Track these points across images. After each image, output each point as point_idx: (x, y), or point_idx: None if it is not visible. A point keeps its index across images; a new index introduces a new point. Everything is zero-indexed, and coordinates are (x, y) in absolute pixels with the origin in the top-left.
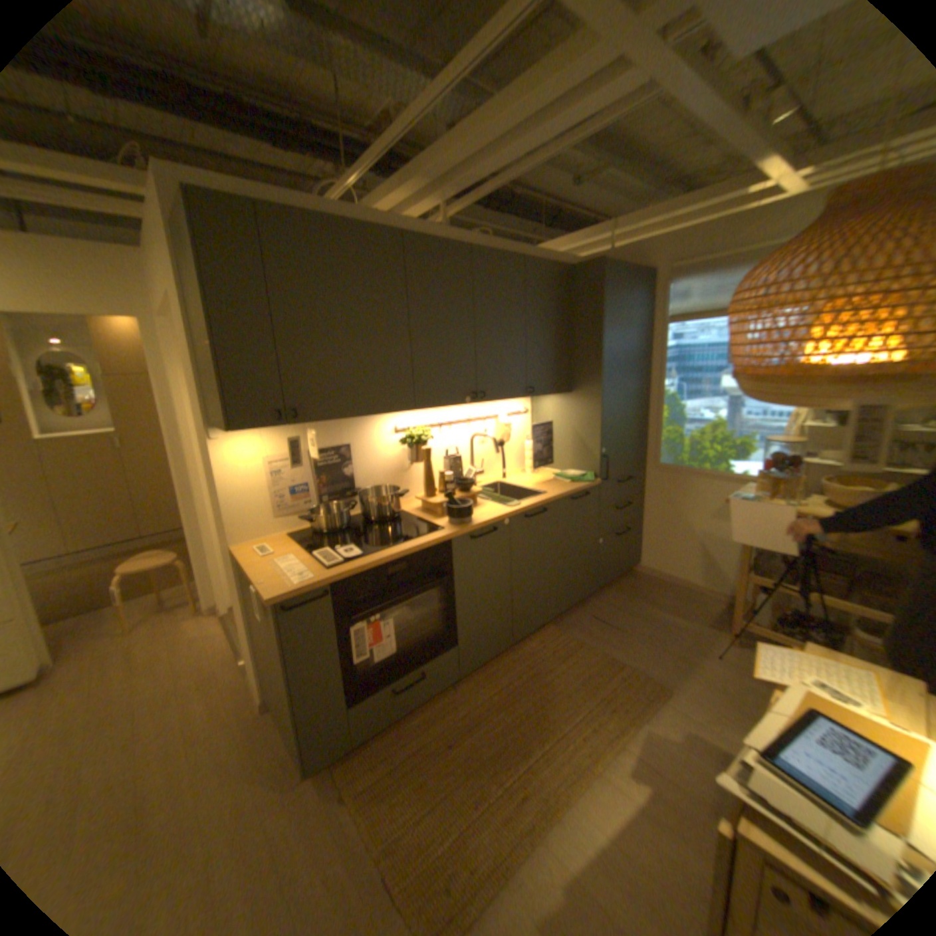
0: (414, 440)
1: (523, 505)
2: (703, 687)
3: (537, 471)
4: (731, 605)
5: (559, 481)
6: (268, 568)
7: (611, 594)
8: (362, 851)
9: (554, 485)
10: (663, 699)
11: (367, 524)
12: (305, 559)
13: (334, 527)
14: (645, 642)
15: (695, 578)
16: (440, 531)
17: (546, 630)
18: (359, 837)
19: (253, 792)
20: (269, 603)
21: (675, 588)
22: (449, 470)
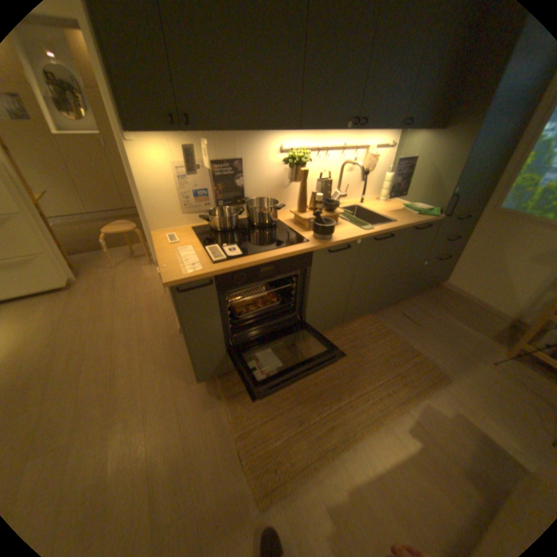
0: (295, 161)
1: (376, 229)
2: (477, 382)
3: (389, 200)
4: (514, 325)
5: (408, 211)
6: (173, 254)
7: (419, 298)
8: (228, 431)
9: (403, 214)
10: (444, 384)
11: (251, 227)
12: (200, 251)
13: (225, 227)
14: (438, 339)
15: (491, 300)
16: (306, 243)
17: (366, 316)
18: (227, 422)
19: (171, 379)
20: (166, 285)
21: (470, 304)
22: (320, 190)
